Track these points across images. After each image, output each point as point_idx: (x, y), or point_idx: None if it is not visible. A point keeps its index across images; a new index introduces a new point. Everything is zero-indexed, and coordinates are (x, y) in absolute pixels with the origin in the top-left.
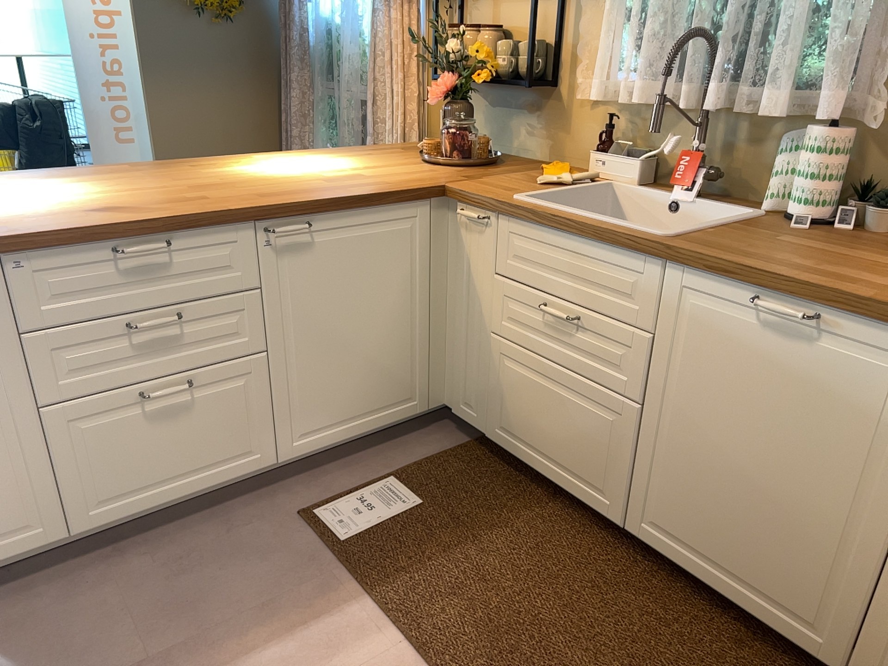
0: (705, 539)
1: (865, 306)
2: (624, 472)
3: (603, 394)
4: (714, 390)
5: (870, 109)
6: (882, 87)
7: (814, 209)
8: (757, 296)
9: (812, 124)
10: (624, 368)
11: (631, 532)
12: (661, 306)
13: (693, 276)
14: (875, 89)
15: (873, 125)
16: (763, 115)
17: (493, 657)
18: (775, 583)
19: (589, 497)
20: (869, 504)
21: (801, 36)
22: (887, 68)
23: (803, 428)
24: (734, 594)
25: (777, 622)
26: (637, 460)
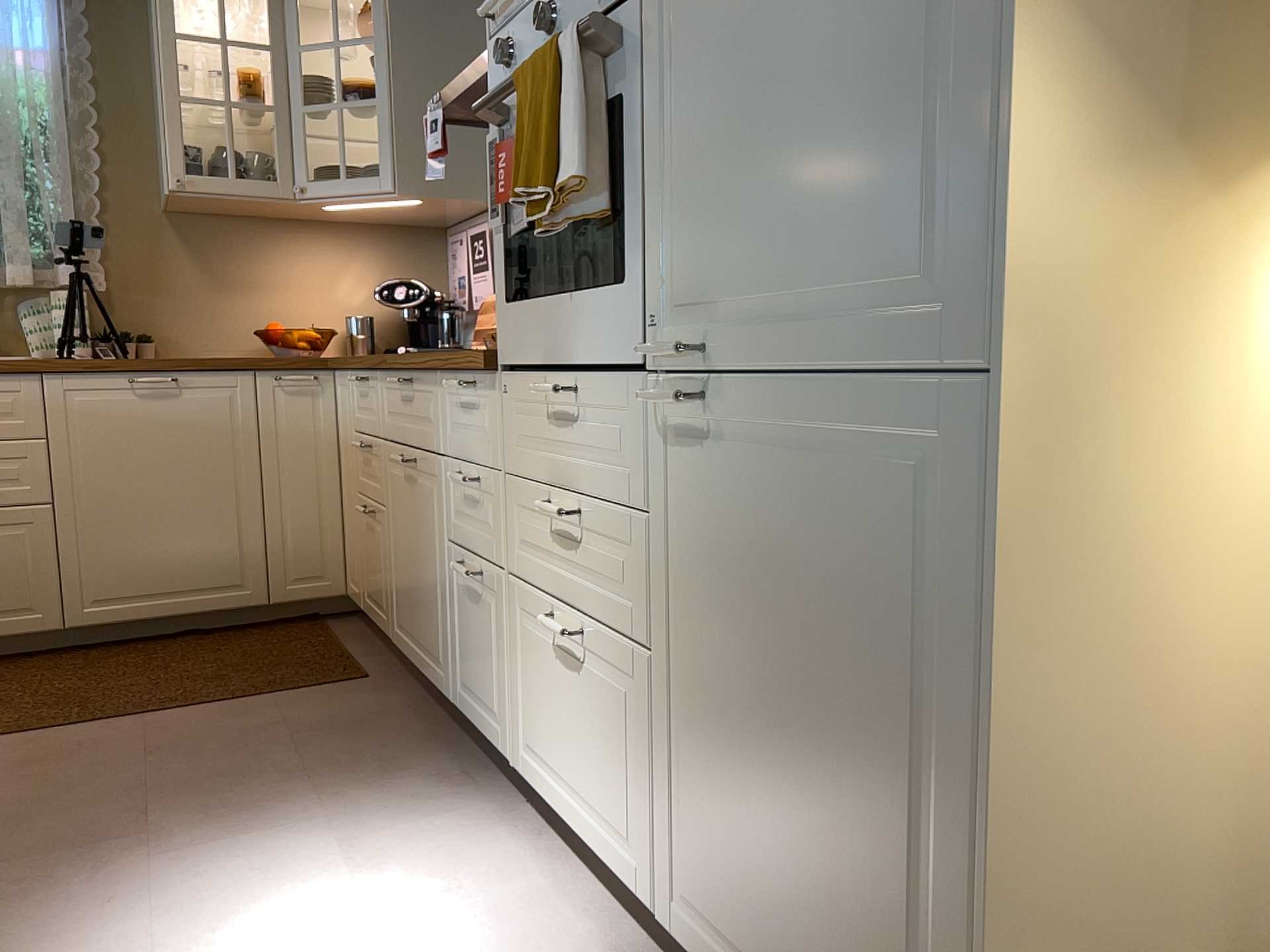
0: (146, 580)
1: (202, 362)
2: (49, 575)
3: (4, 514)
4: (117, 458)
5: (91, 278)
6: (93, 263)
7: (84, 348)
8: (130, 378)
9: (43, 293)
10: (21, 480)
11: (73, 628)
12: (46, 412)
13: (72, 379)
14: (86, 265)
15: (101, 287)
16: (17, 283)
17: (77, 708)
18: (208, 574)
19: (15, 627)
20: (242, 481)
21: (26, 225)
22: (92, 250)
23: (189, 454)
24: (182, 606)
25: (218, 602)
26: (58, 557)
